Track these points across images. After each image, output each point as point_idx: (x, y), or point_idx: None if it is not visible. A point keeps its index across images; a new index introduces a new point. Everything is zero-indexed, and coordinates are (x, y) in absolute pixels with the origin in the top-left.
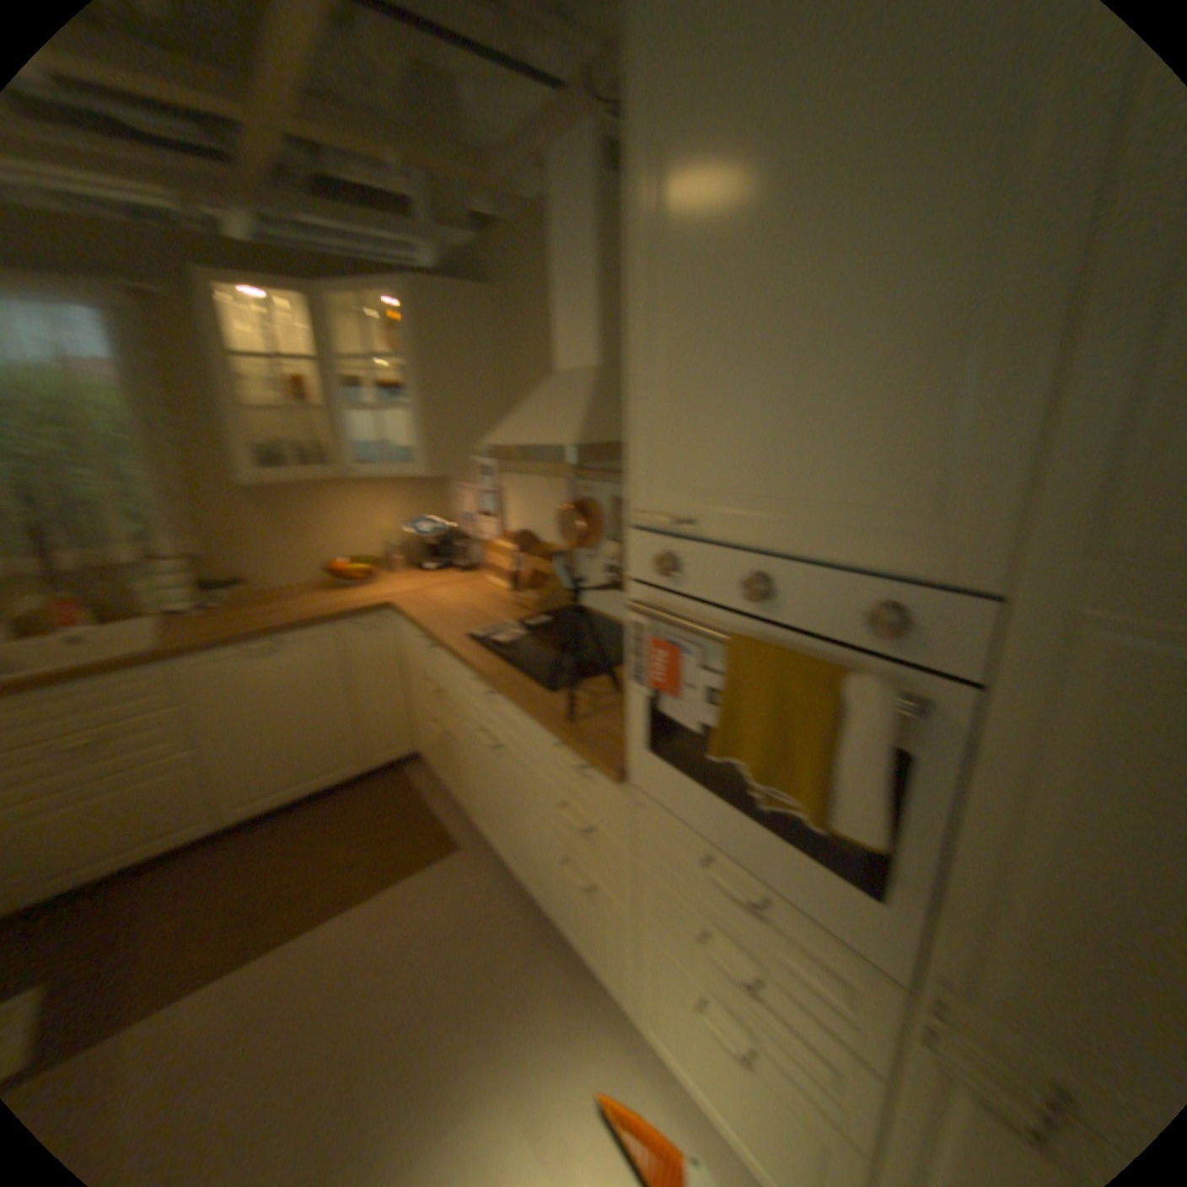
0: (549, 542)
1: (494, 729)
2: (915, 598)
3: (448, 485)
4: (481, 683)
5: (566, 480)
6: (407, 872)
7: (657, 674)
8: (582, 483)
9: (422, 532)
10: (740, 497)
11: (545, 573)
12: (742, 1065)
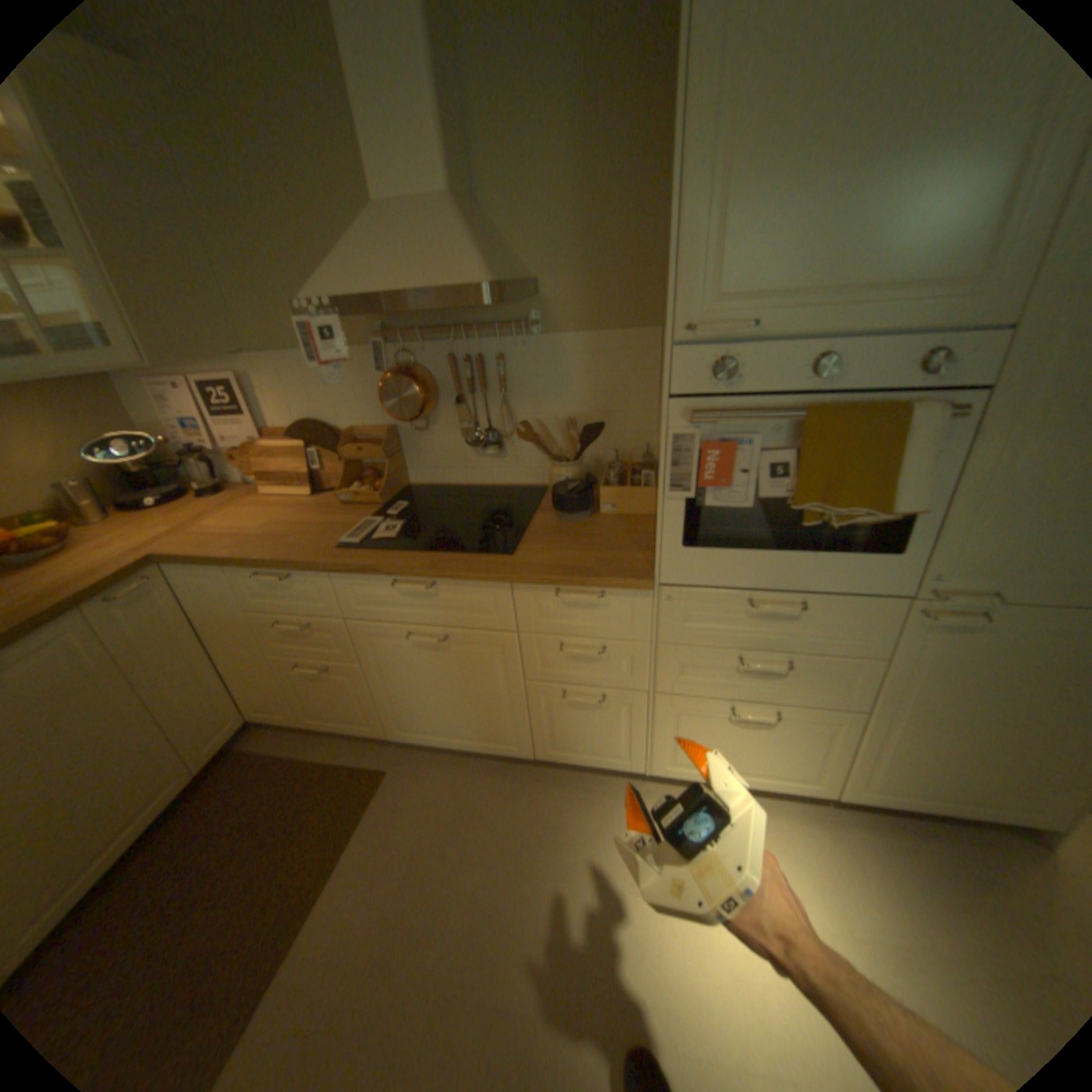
0: (358, 424)
1: (441, 620)
2: (958, 338)
3: (131, 386)
4: (413, 580)
5: (376, 346)
6: (355, 820)
7: (712, 471)
8: (403, 345)
9: (112, 460)
10: (814, 289)
11: (380, 457)
12: (779, 722)
